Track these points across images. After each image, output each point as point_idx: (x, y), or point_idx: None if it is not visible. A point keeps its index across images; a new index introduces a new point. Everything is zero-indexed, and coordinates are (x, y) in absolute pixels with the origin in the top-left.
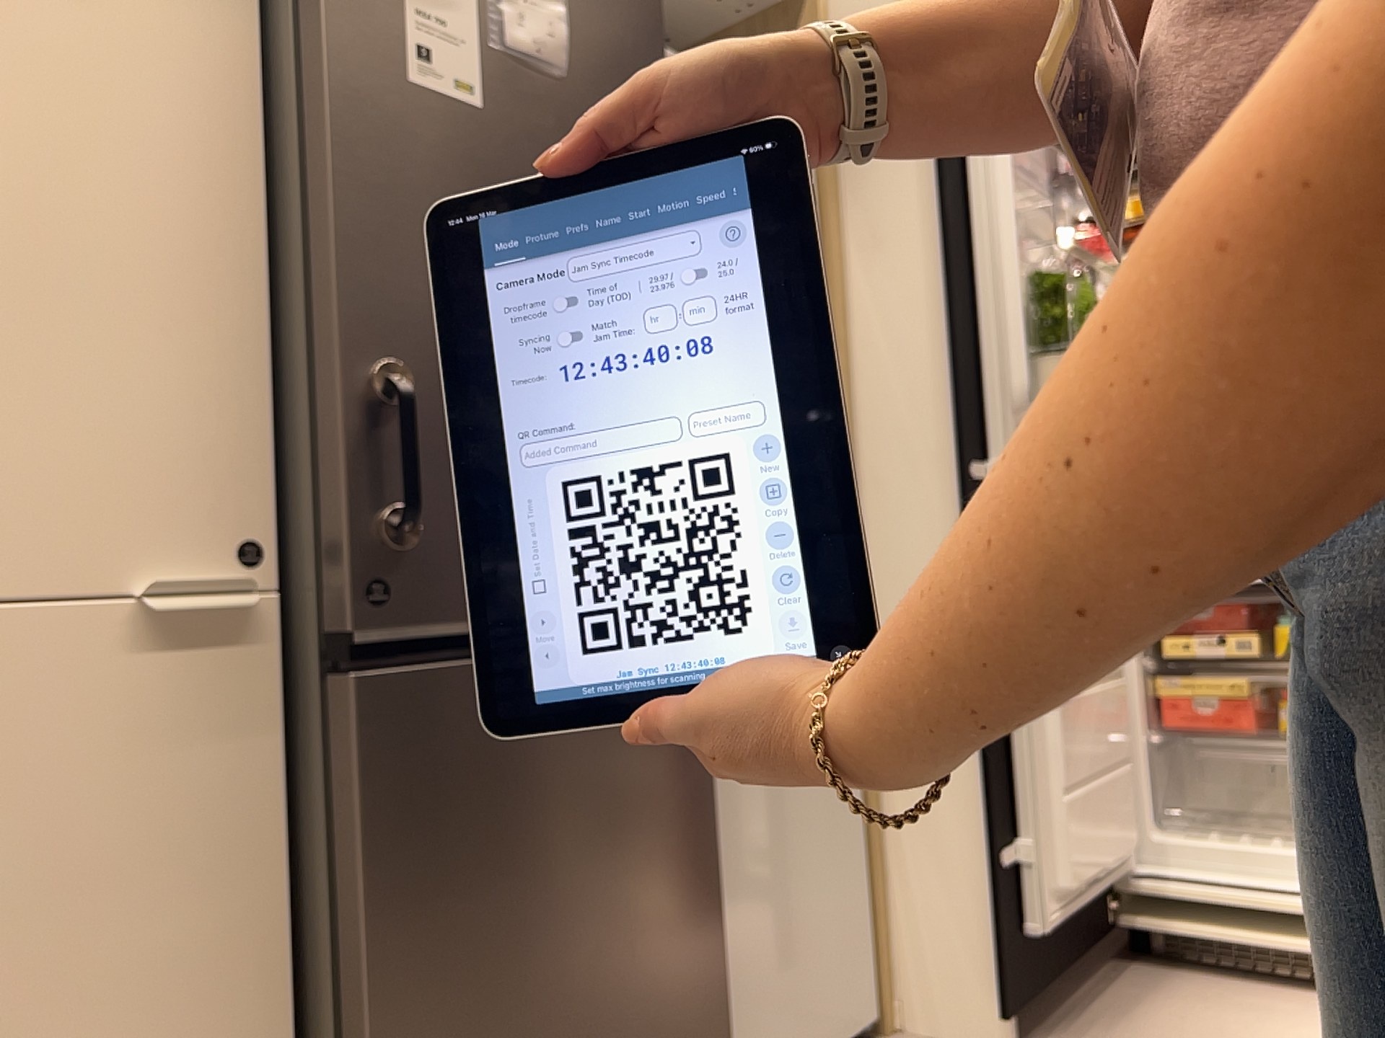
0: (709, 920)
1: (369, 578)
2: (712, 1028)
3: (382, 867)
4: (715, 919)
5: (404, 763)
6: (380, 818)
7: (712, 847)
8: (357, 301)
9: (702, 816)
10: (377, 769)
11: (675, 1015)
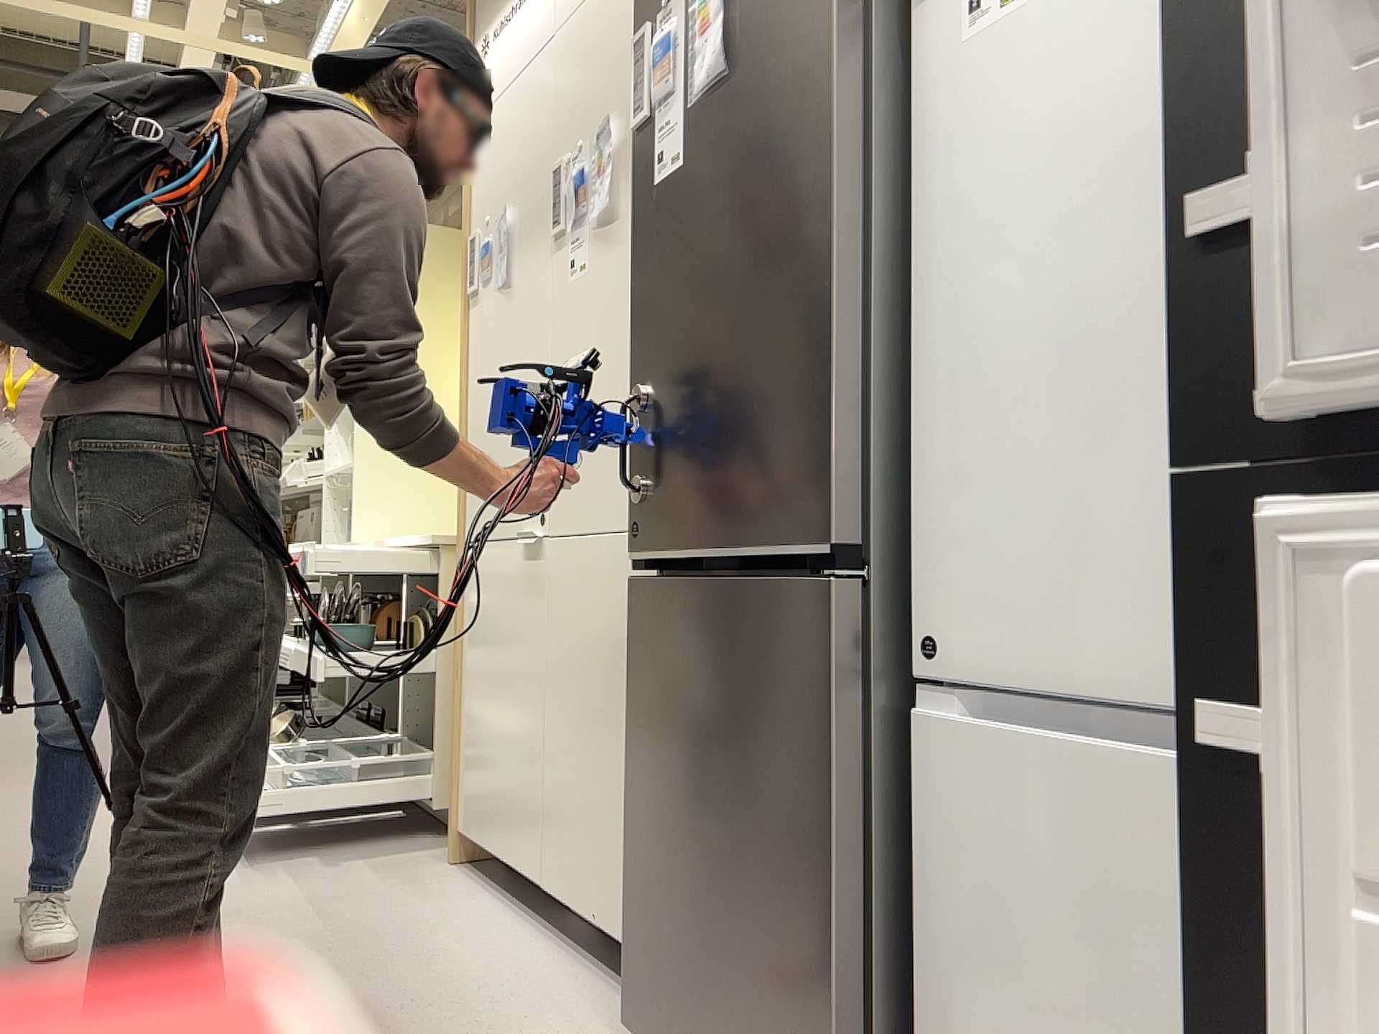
0: (821, 900)
1: (636, 521)
2: (836, 1027)
3: (634, 697)
4: (831, 907)
5: (642, 638)
6: (634, 667)
7: (830, 825)
8: (637, 349)
9: (820, 783)
10: (634, 638)
11: (785, 962)
